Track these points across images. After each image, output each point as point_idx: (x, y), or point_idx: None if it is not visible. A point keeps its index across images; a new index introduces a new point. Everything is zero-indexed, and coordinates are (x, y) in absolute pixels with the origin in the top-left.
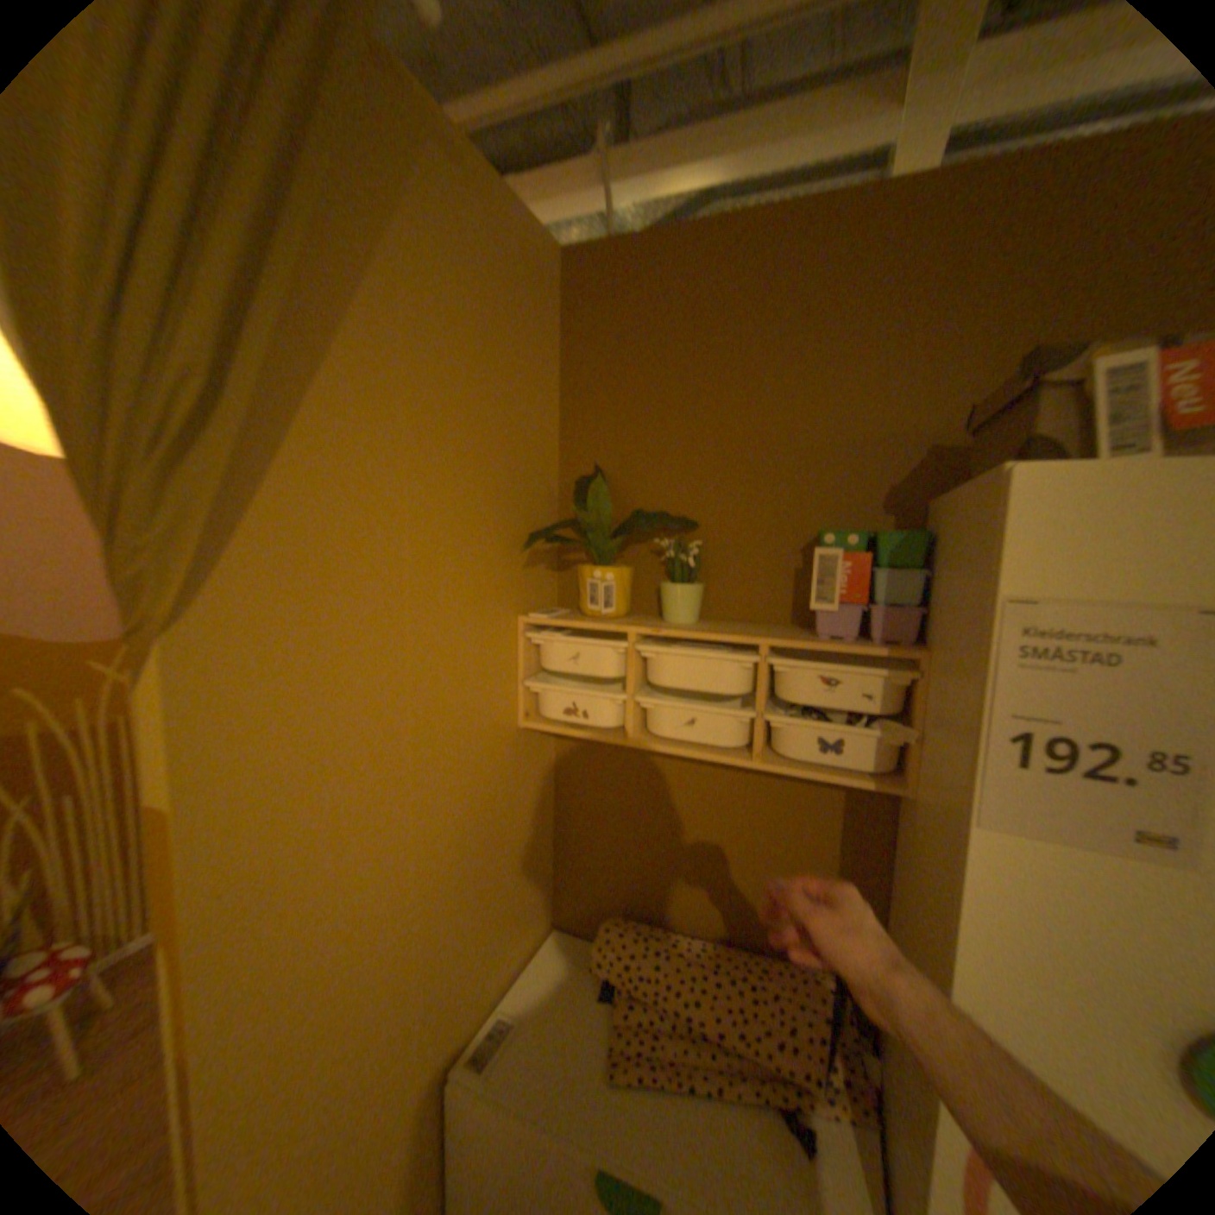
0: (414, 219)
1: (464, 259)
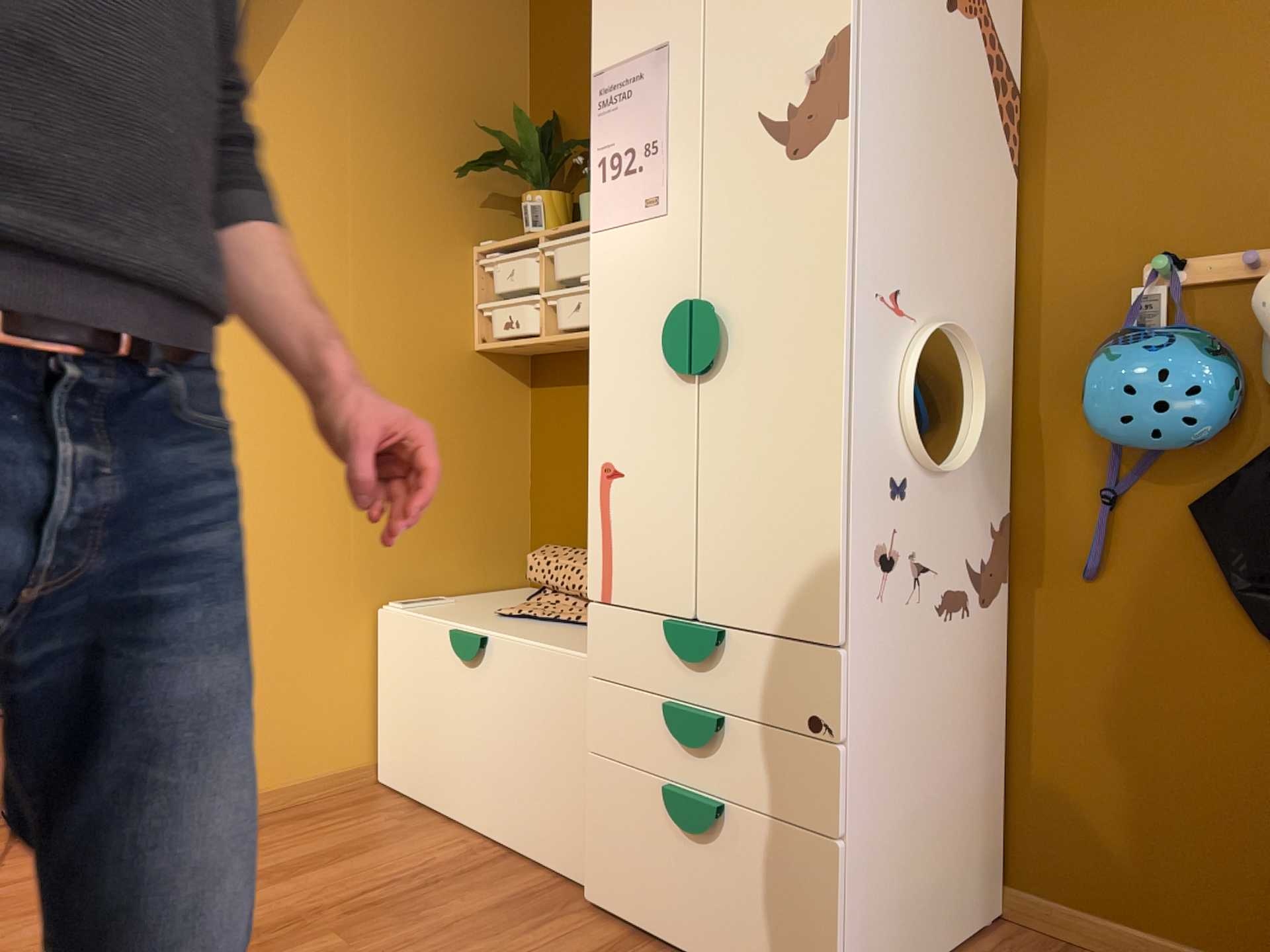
0: None
1: None
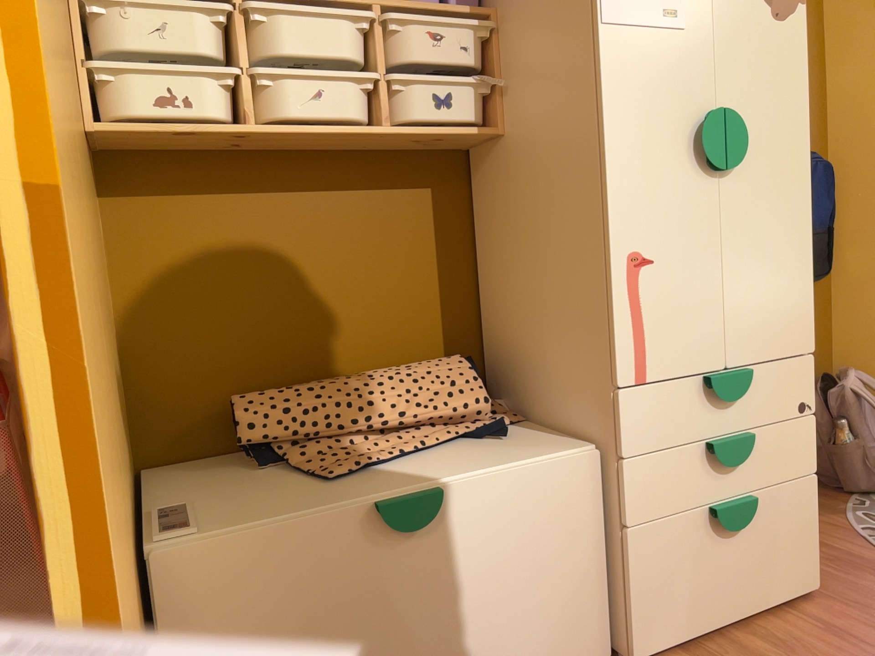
0: None
1: None
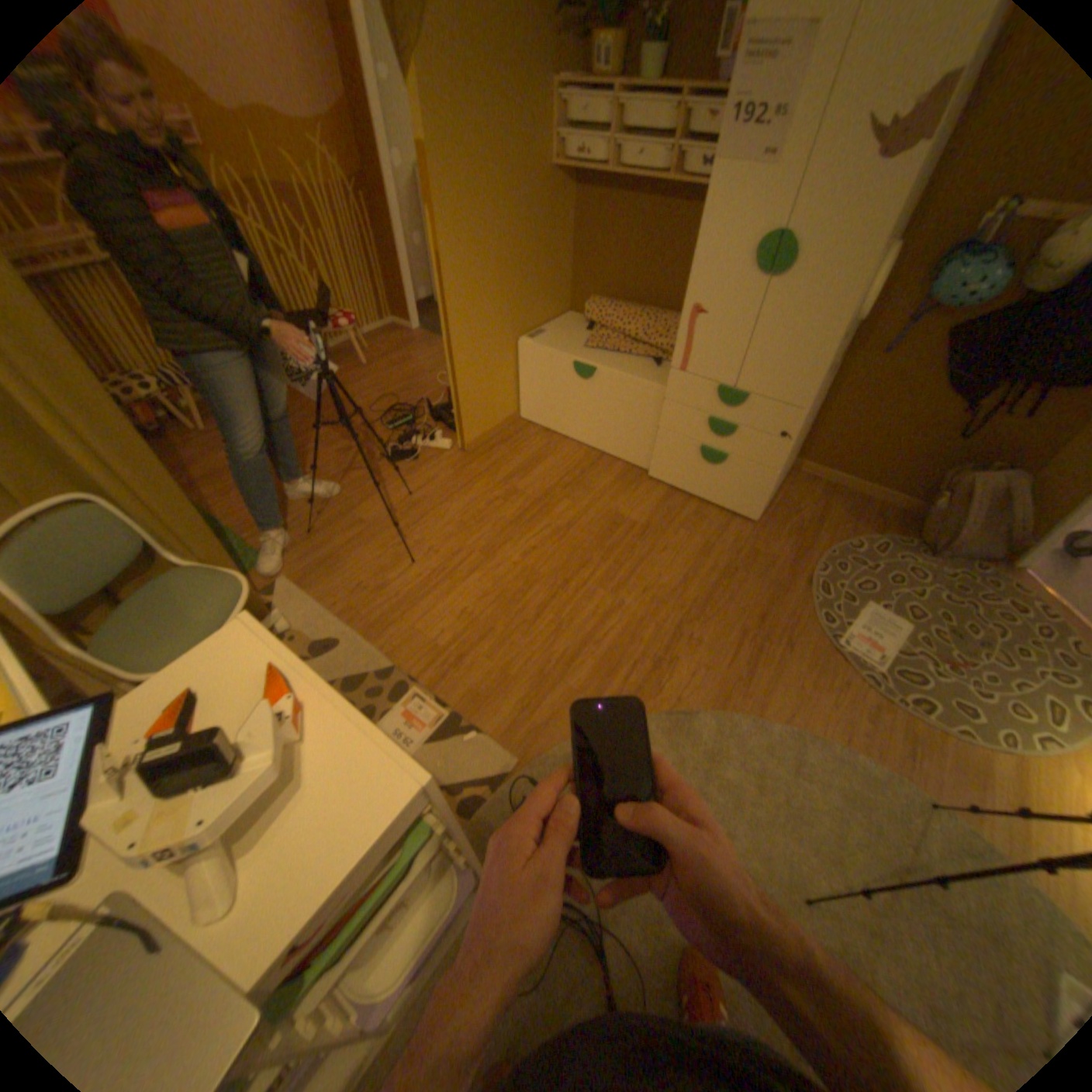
0: None
1: None
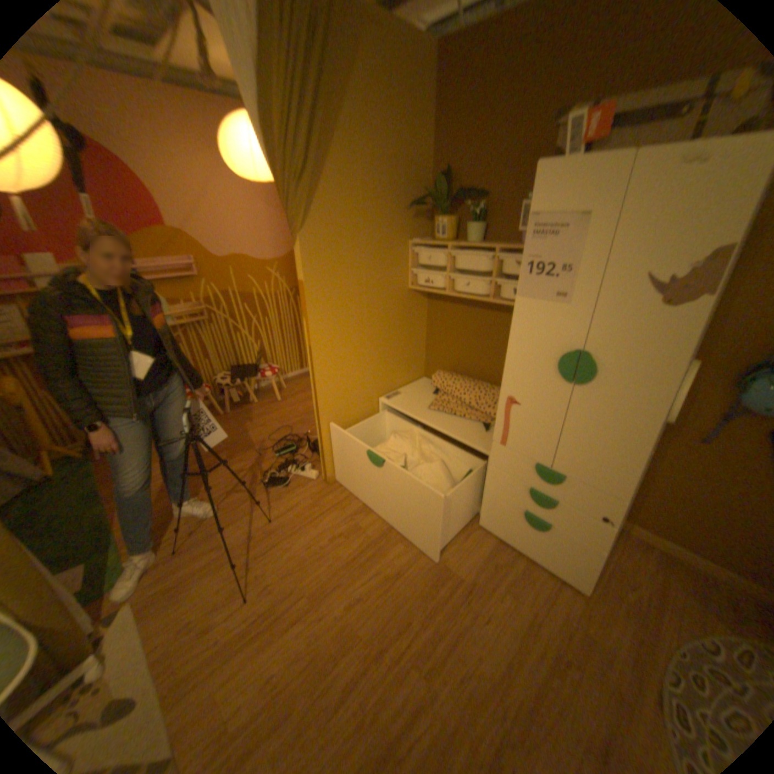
0: (360, 67)
1: (382, 75)
